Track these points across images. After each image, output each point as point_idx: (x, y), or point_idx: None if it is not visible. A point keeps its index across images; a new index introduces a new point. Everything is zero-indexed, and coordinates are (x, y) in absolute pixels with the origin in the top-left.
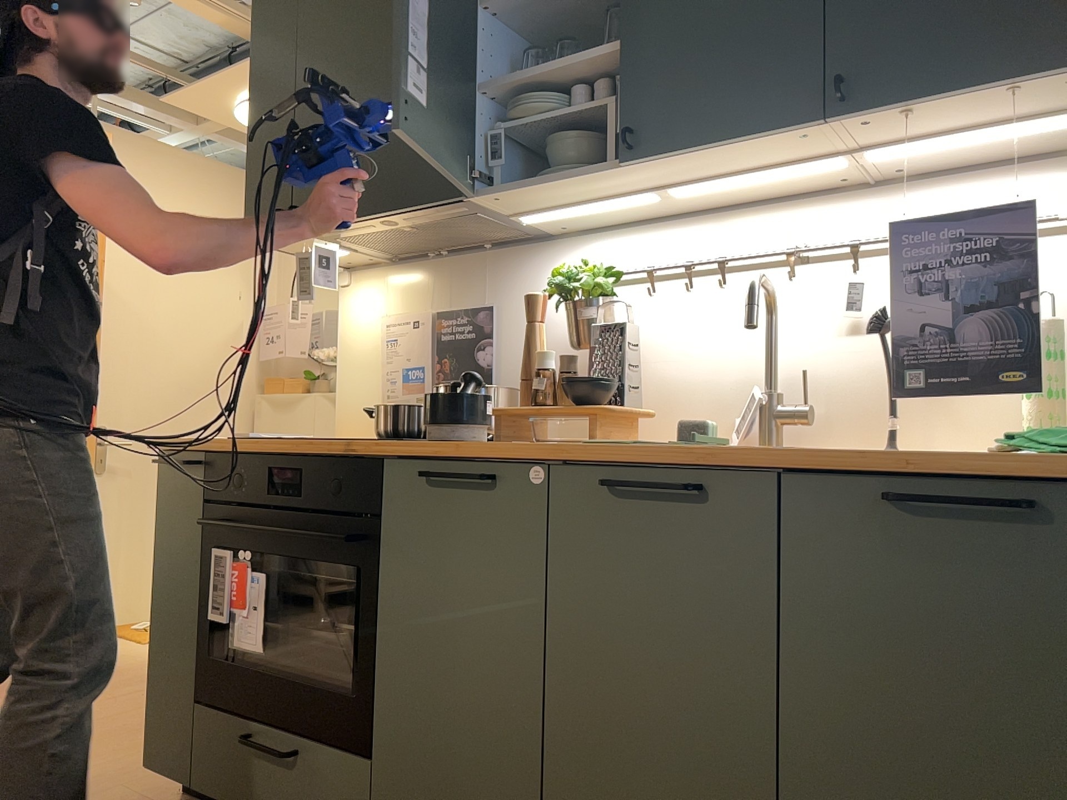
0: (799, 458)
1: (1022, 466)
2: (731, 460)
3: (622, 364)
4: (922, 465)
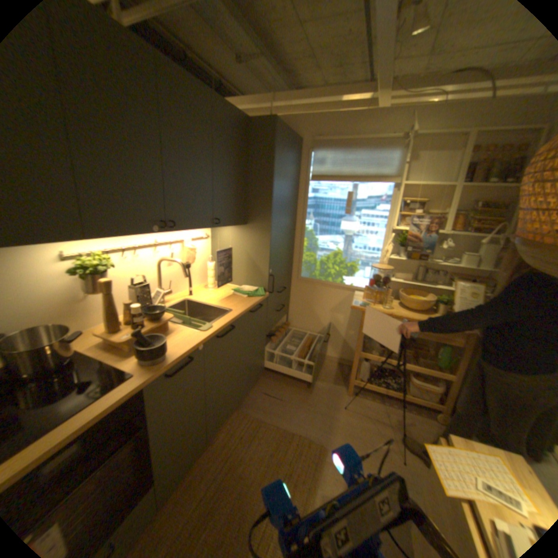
0: (244, 312)
1: (257, 300)
2: (236, 318)
3: (145, 298)
4: (253, 305)
